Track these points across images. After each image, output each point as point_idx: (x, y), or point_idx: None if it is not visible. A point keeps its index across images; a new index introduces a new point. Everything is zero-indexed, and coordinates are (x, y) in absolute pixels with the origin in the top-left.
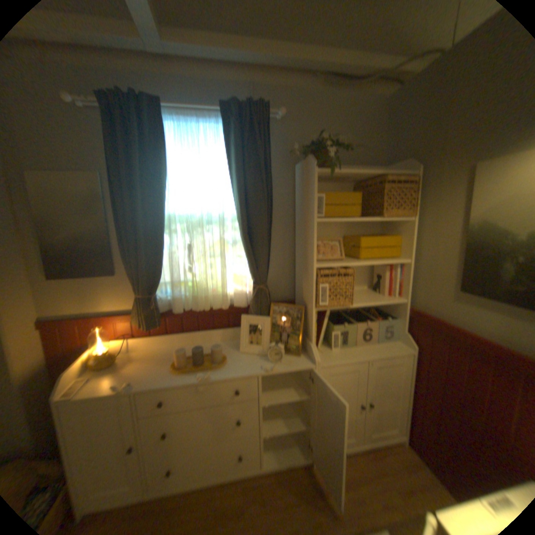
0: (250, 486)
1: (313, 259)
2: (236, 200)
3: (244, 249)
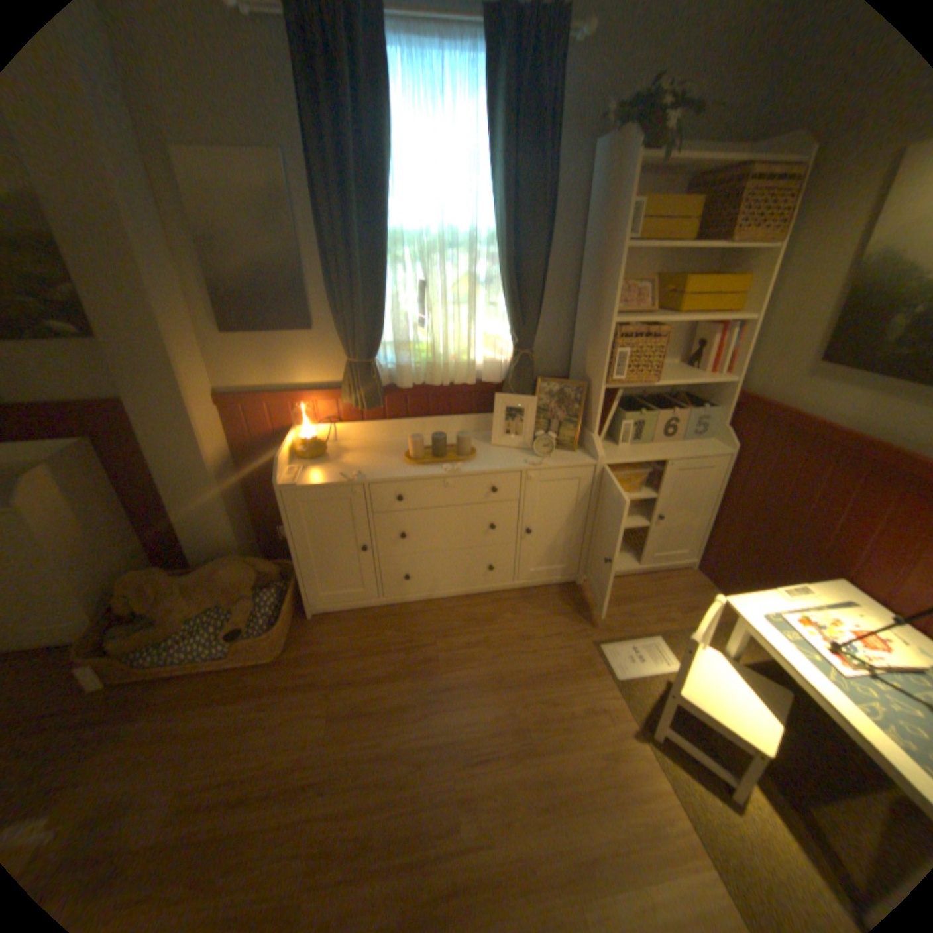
0: (500, 596)
1: (612, 308)
2: (496, 205)
3: (507, 291)
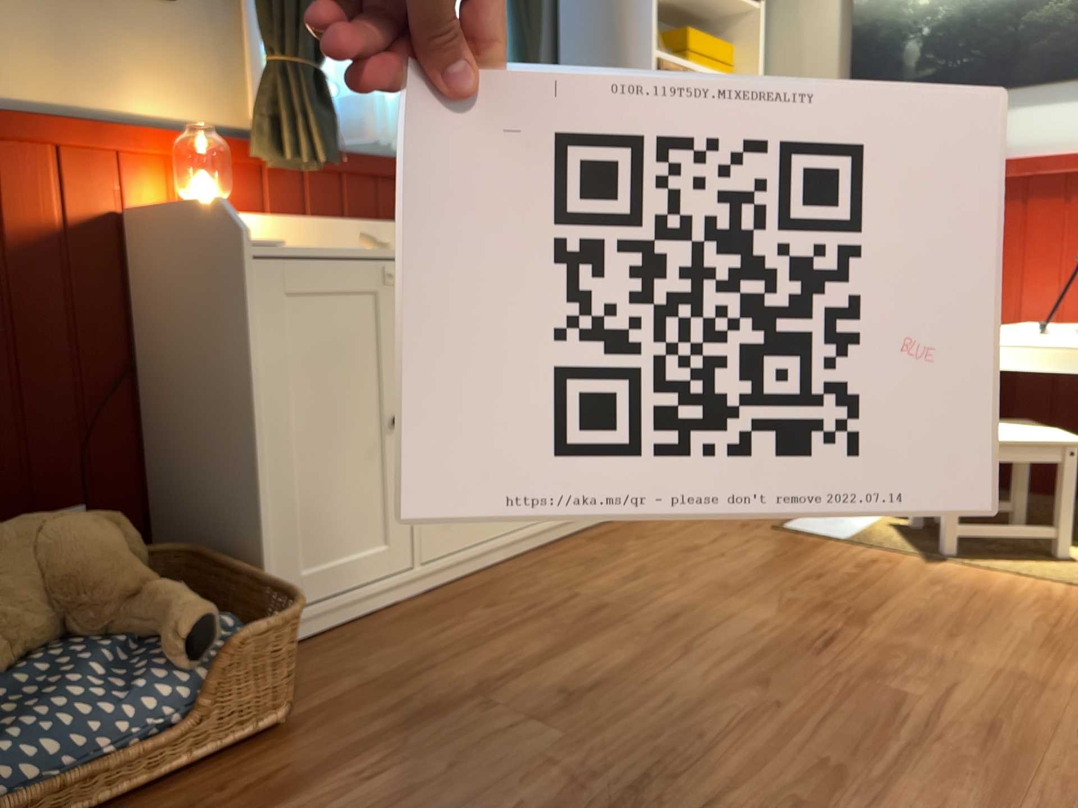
0: (593, 534)
1: (649, 36)
2: None
3: None
